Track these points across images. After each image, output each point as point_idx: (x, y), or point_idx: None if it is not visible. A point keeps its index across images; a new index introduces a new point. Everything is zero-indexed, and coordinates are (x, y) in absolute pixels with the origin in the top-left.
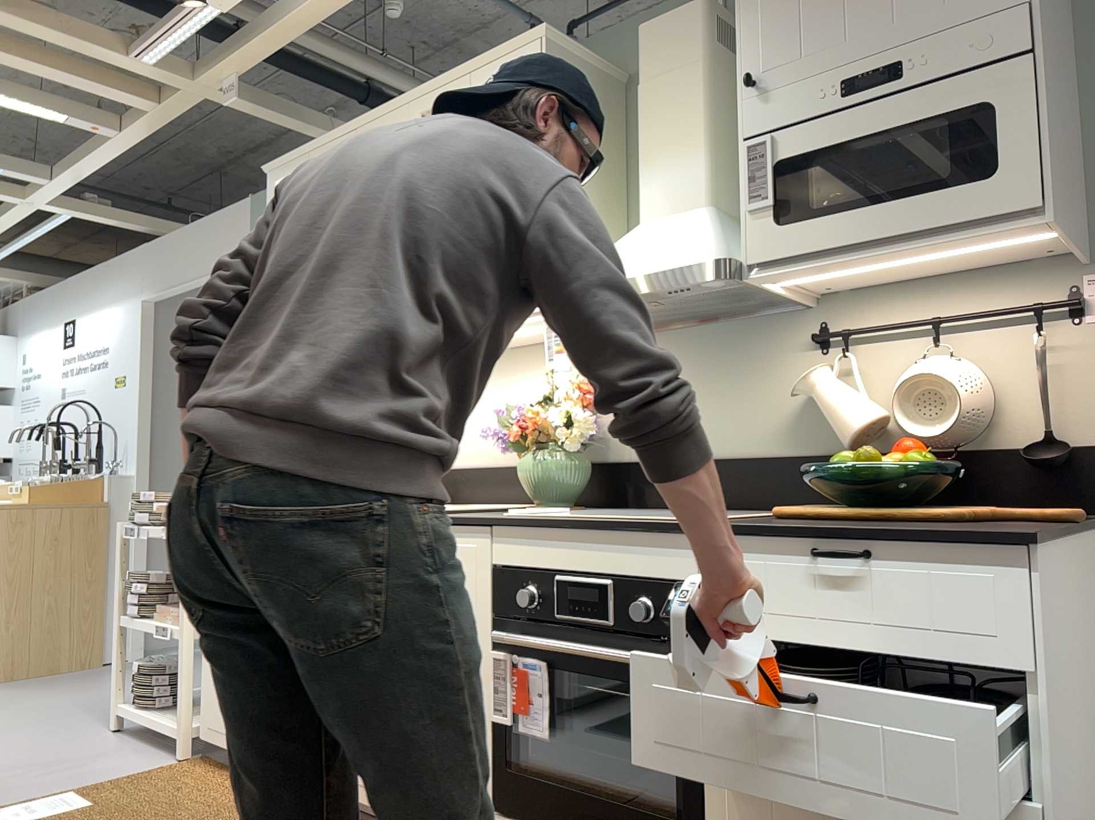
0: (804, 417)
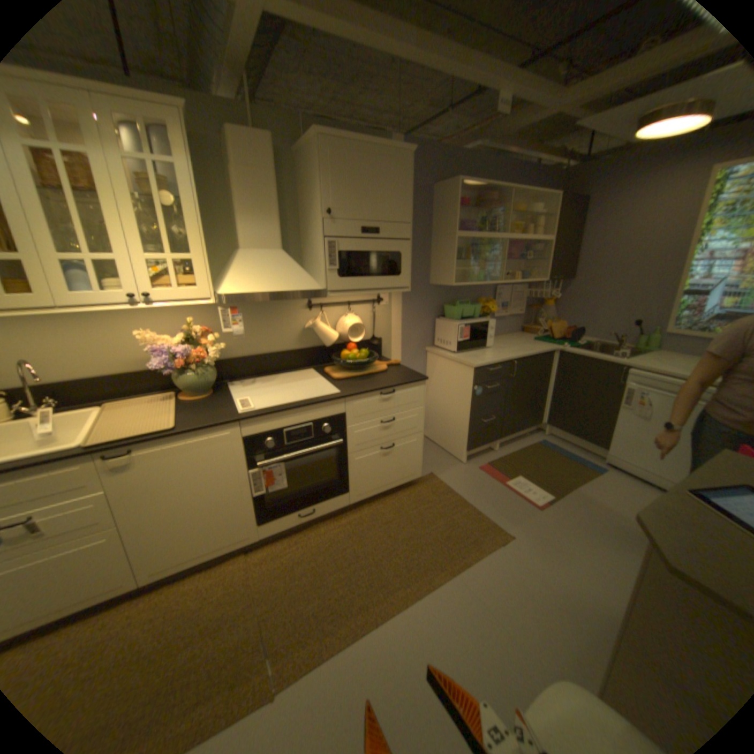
0: (304, 334)
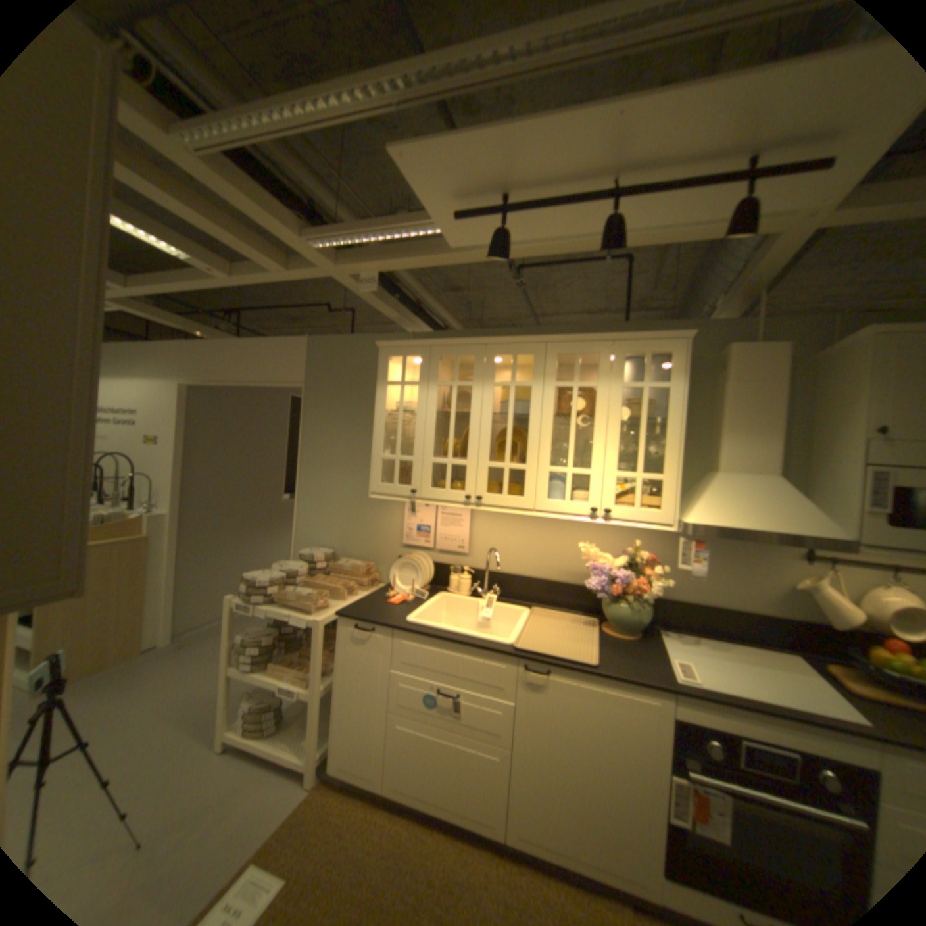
0: (792, 597)
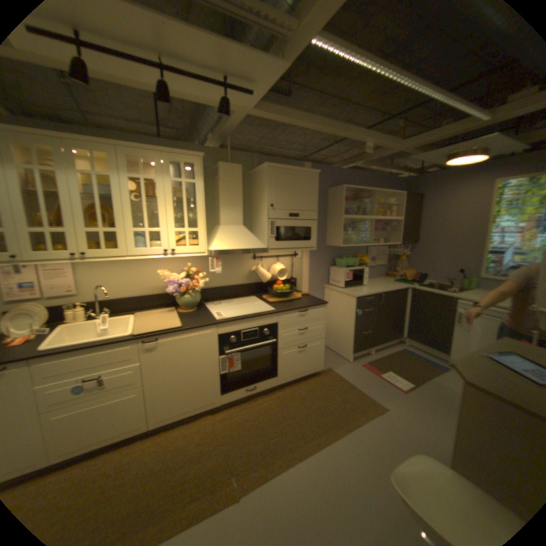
0: (251, 275)
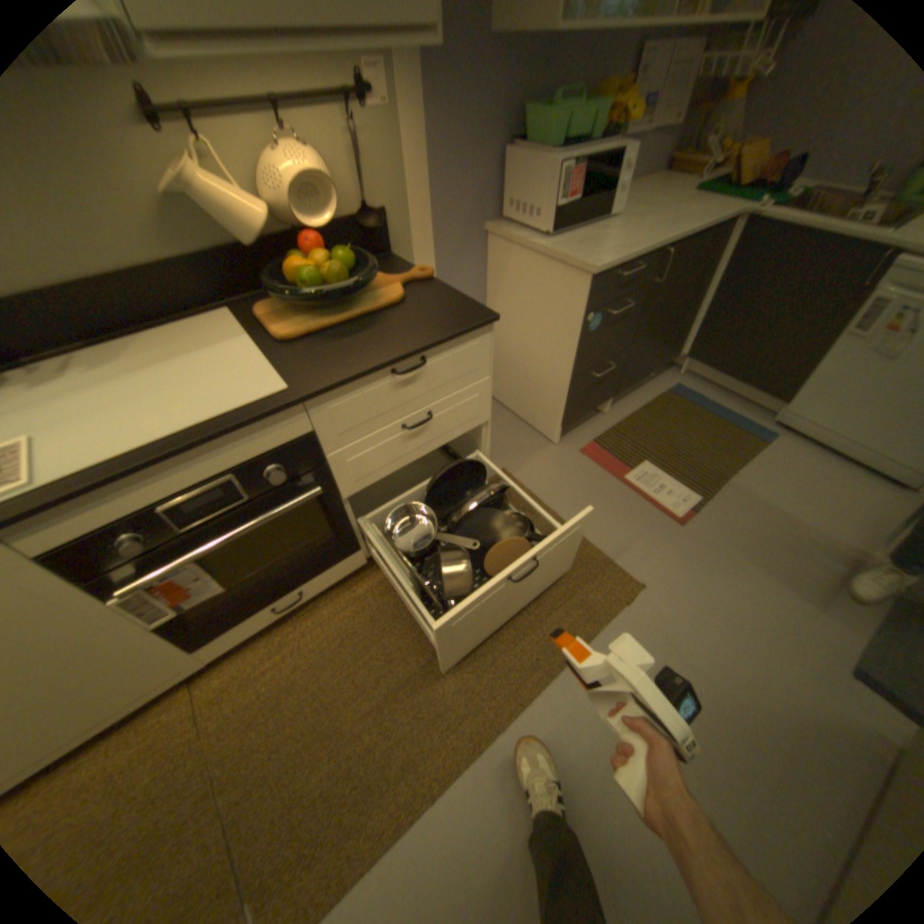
0: (170, 214)
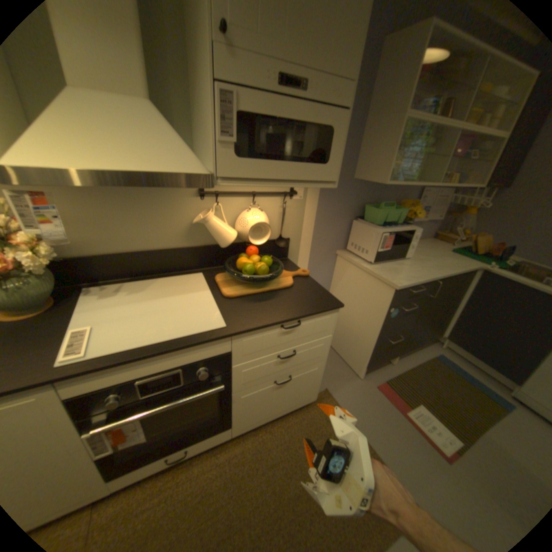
0: (193, 229)
